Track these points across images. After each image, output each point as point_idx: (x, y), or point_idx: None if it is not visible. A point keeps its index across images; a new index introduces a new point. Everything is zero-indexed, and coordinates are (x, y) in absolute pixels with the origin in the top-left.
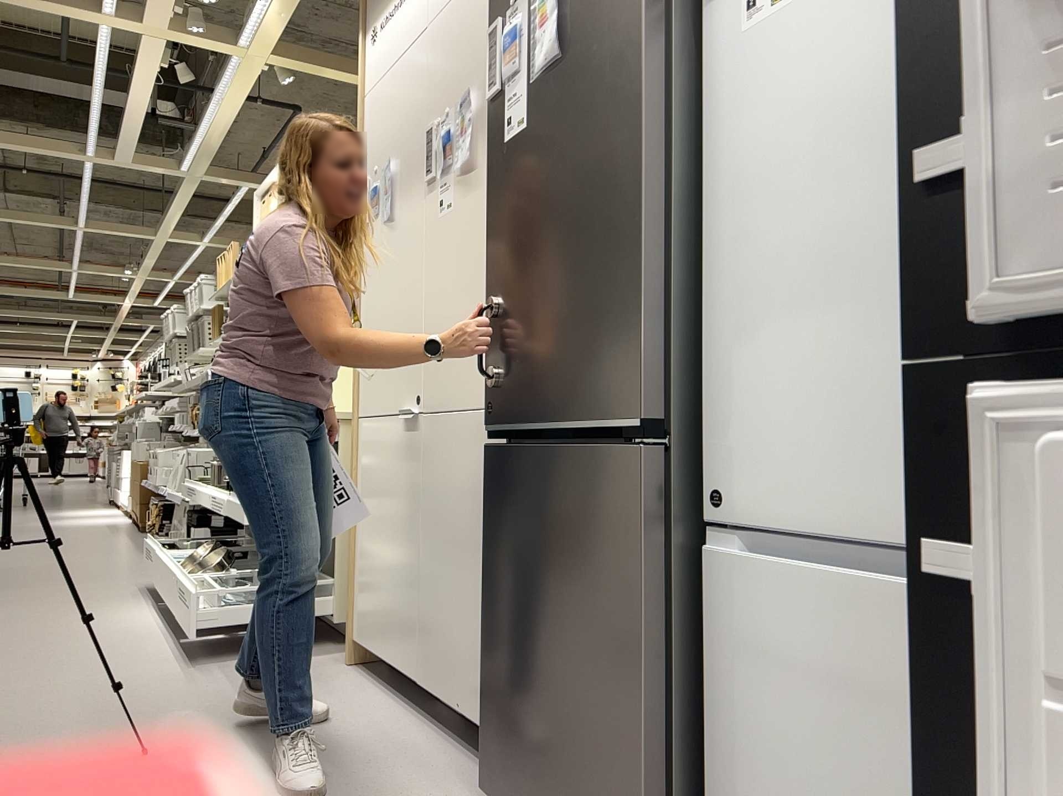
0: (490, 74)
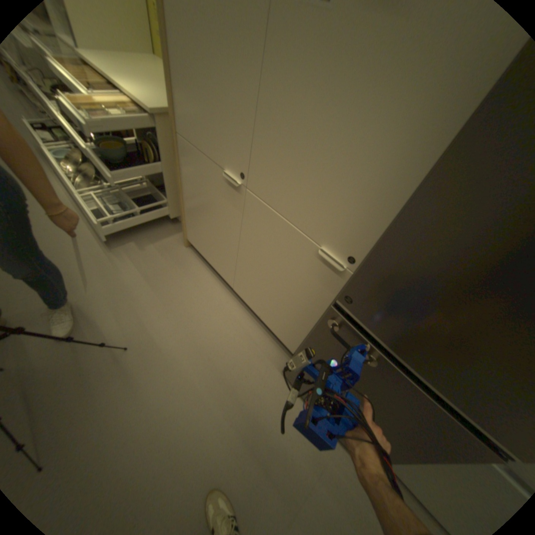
0: None
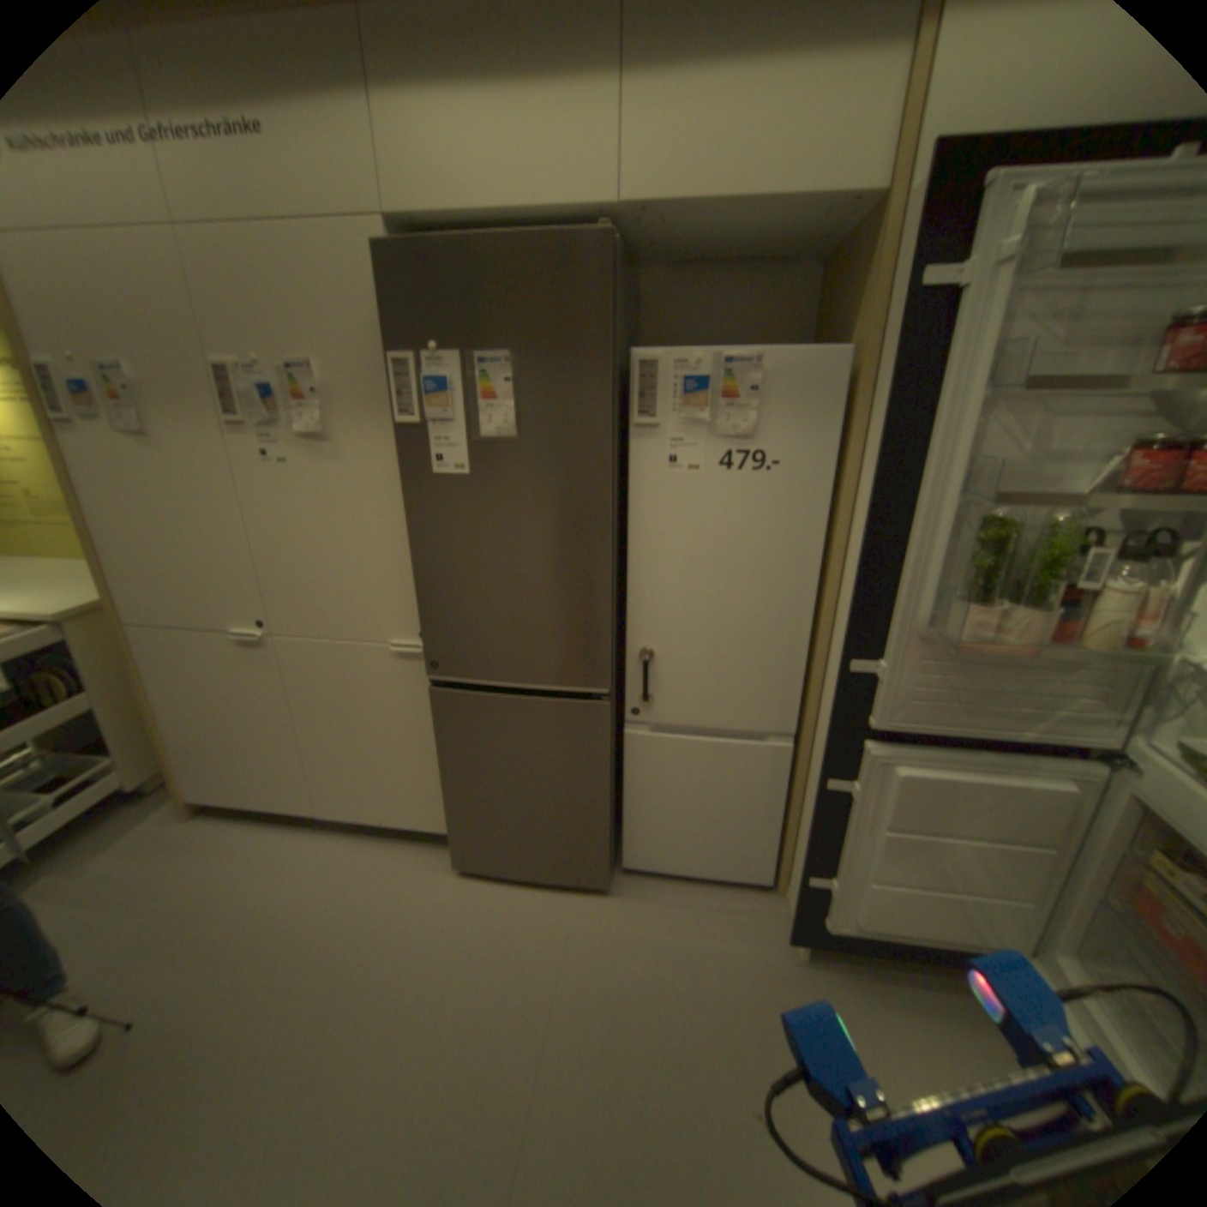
0: (401, 401)
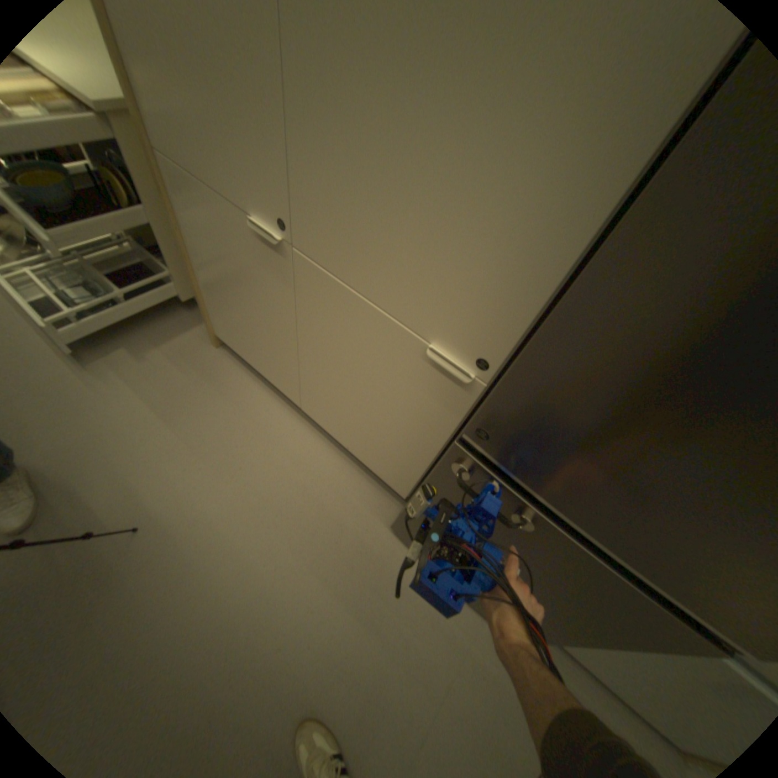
0: None
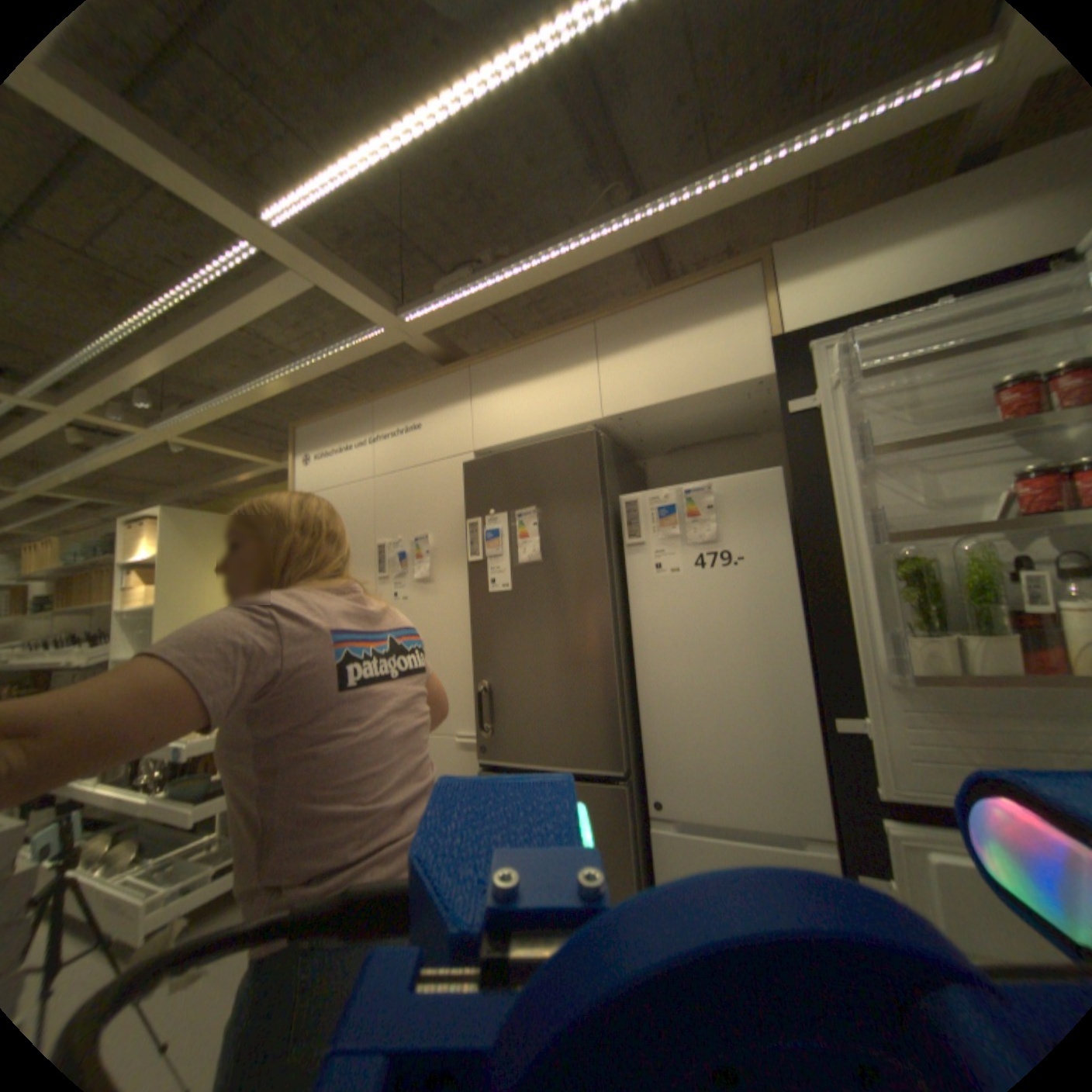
0: (471, 547)
